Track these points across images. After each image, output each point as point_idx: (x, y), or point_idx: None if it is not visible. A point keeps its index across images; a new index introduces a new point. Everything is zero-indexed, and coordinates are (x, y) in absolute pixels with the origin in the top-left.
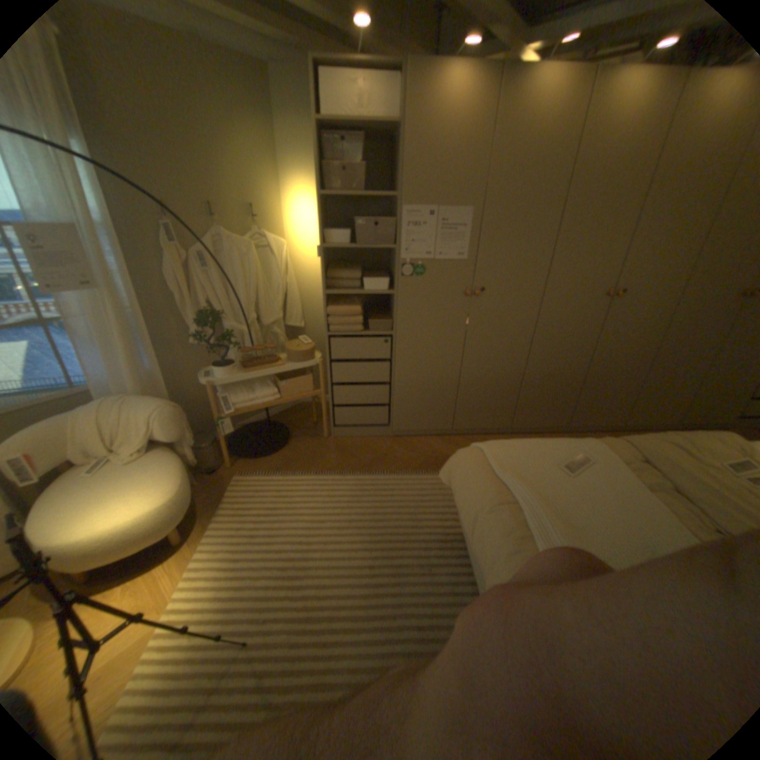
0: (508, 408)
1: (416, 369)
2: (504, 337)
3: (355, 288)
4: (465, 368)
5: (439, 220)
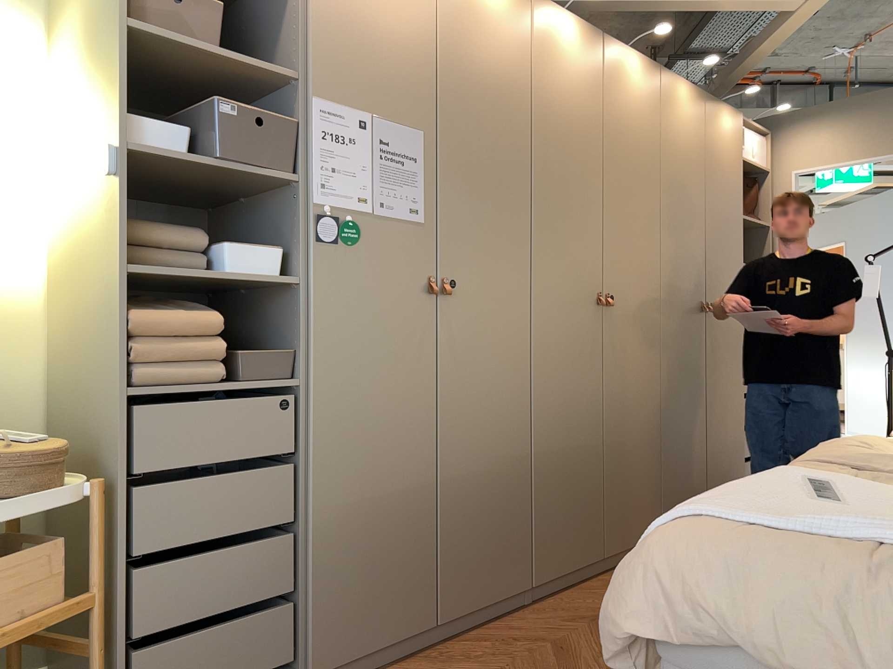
0: (519, 537)
1: (351, 472)
2: (492, 378)
3: (186, 273)
4: (440, 456)
5: (372, 140)
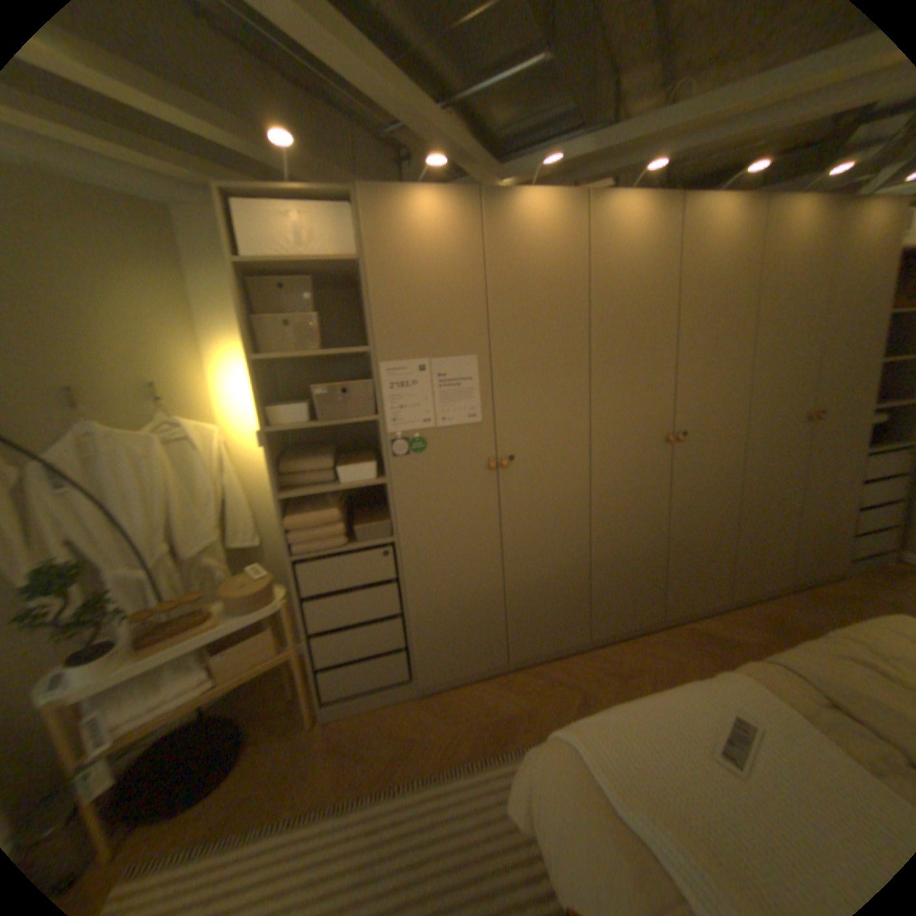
0: (578, 613)
1: (437, 586)
2: (550, 516)
3: (326, 482)
4: (507, 570)
5: (433, 377)
